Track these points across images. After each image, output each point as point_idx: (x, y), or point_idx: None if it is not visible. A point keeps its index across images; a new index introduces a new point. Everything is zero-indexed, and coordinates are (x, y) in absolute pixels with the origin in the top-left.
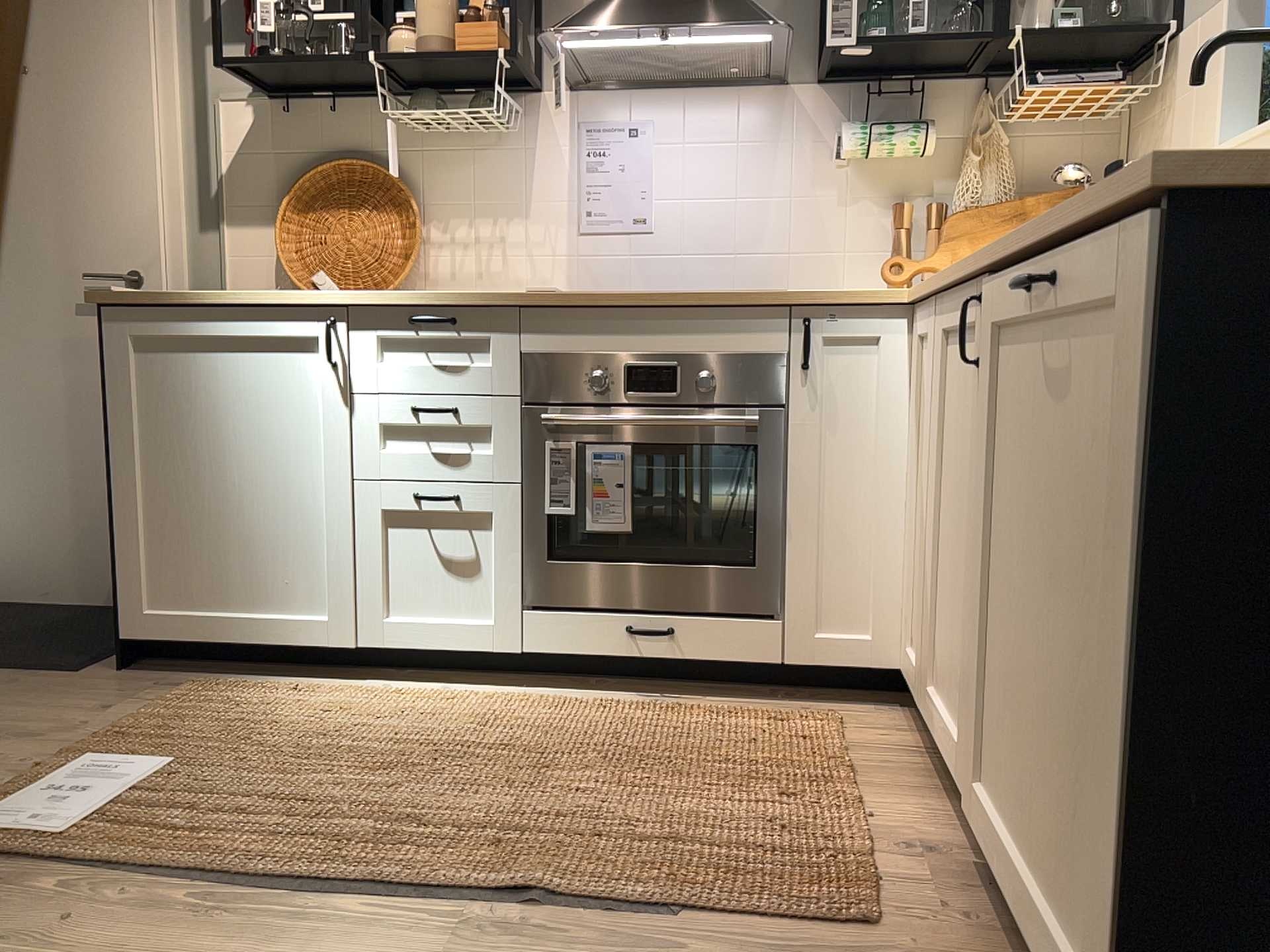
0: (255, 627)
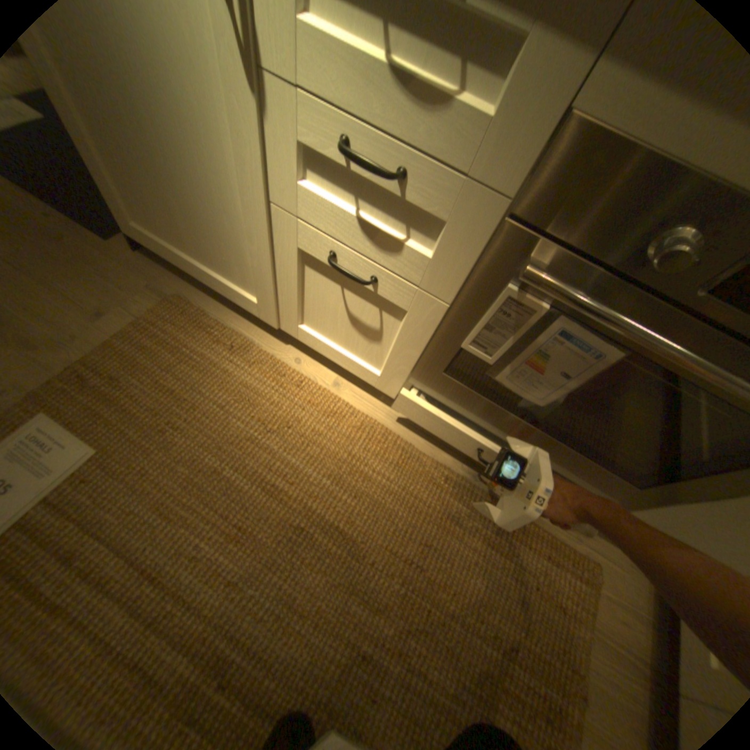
0: (209, 276)
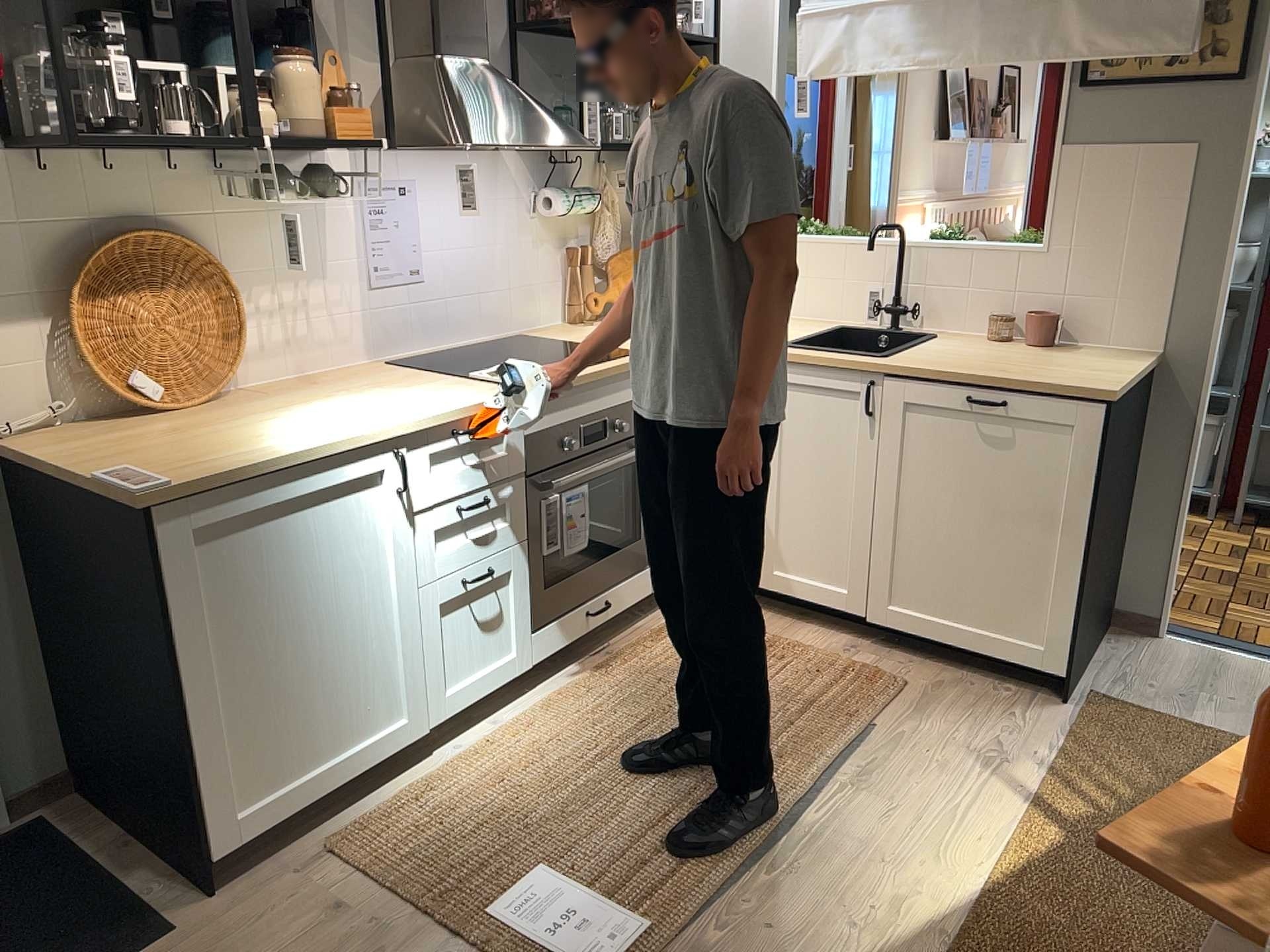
0: (350, 764)
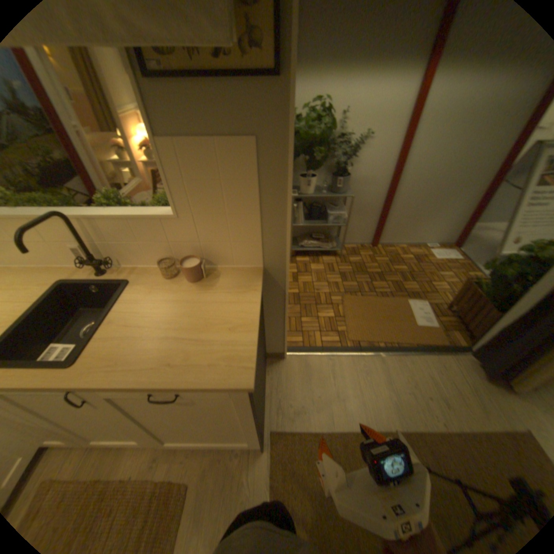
0: None
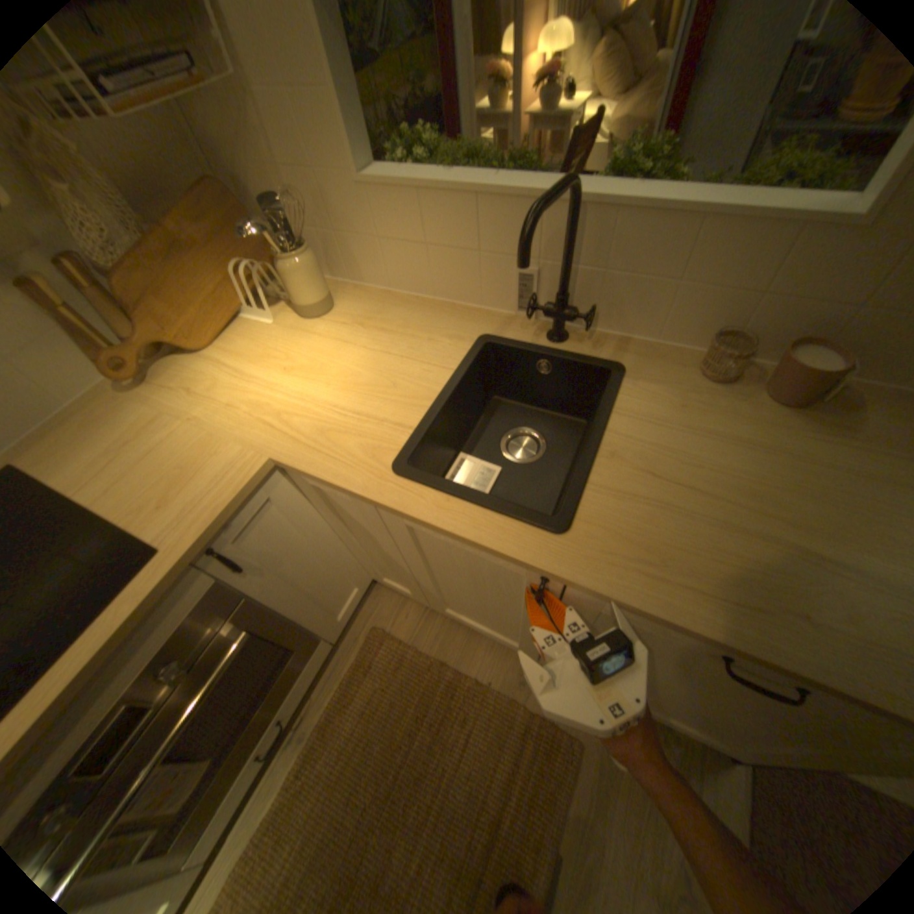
0: None
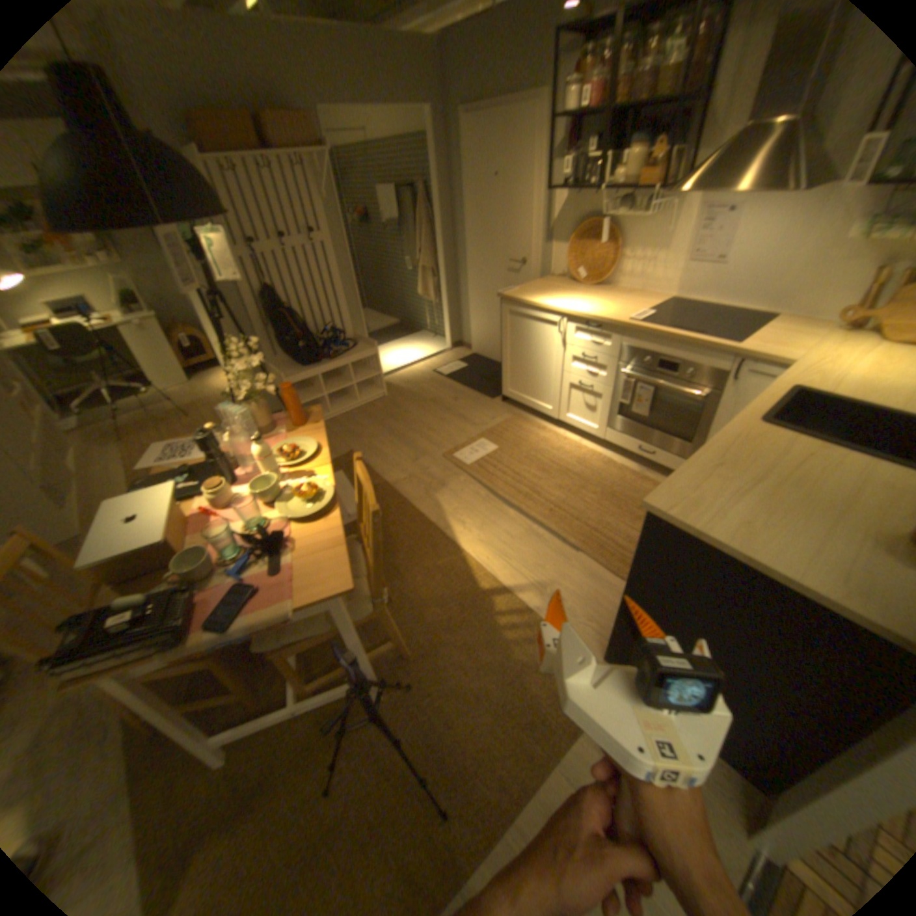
0: (532, 404)
